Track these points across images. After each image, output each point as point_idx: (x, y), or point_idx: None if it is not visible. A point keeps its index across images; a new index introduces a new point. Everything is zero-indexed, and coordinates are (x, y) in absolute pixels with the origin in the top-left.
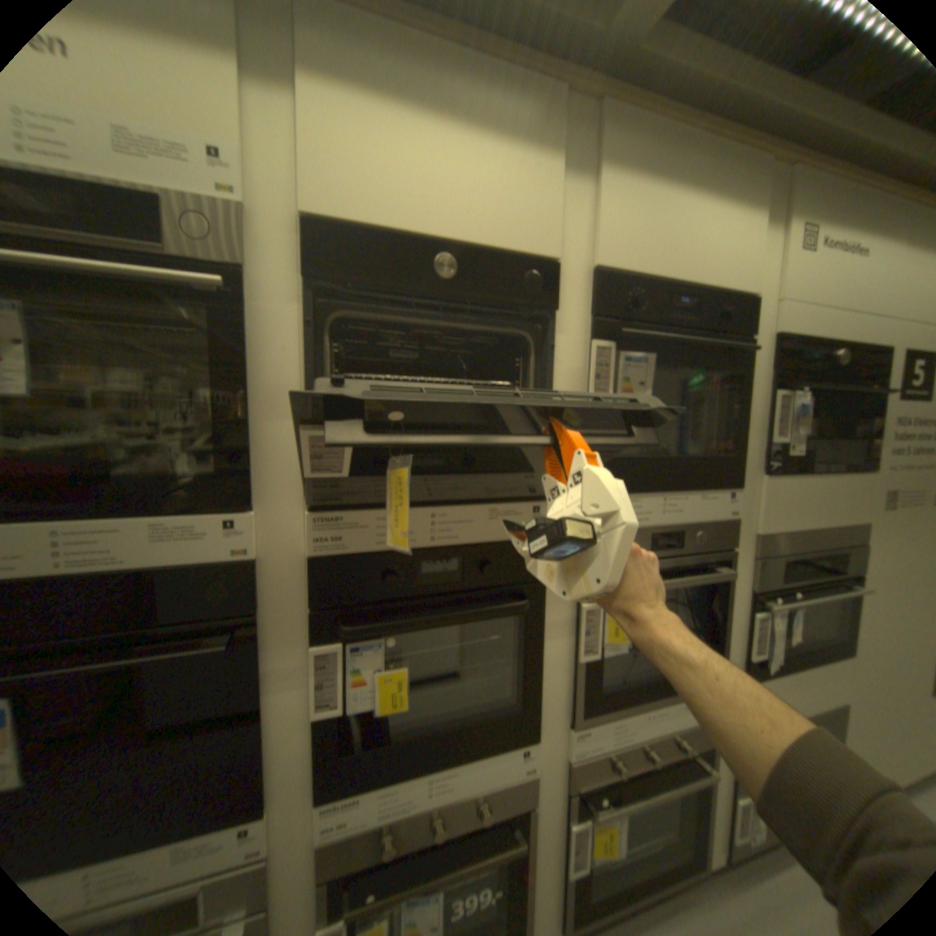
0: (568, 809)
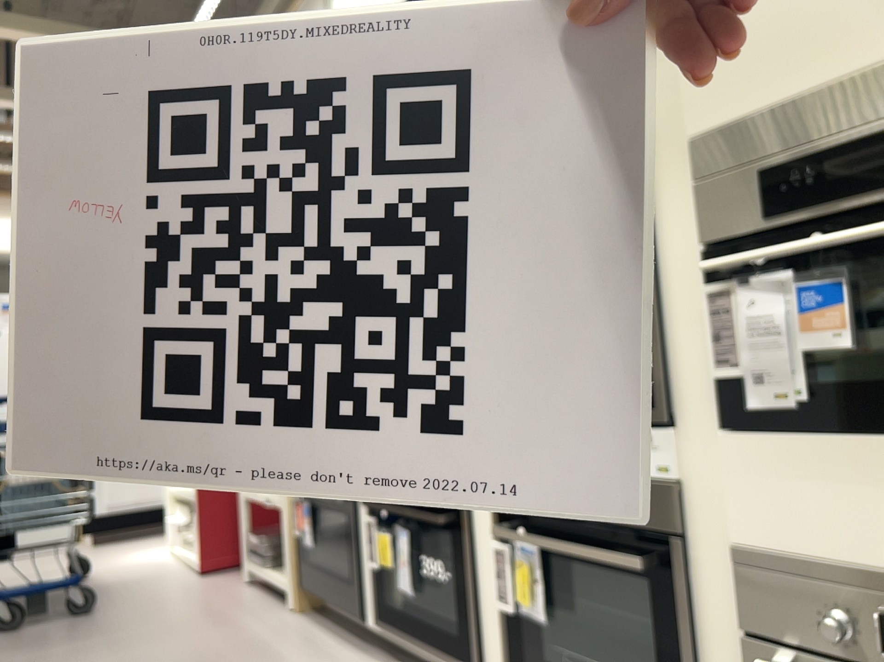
0: (495, 520)
